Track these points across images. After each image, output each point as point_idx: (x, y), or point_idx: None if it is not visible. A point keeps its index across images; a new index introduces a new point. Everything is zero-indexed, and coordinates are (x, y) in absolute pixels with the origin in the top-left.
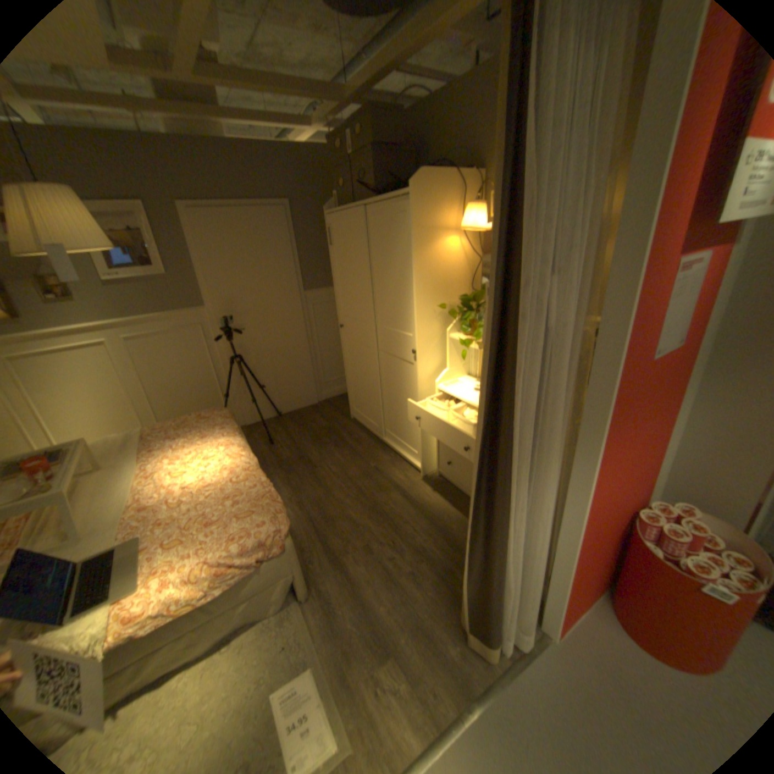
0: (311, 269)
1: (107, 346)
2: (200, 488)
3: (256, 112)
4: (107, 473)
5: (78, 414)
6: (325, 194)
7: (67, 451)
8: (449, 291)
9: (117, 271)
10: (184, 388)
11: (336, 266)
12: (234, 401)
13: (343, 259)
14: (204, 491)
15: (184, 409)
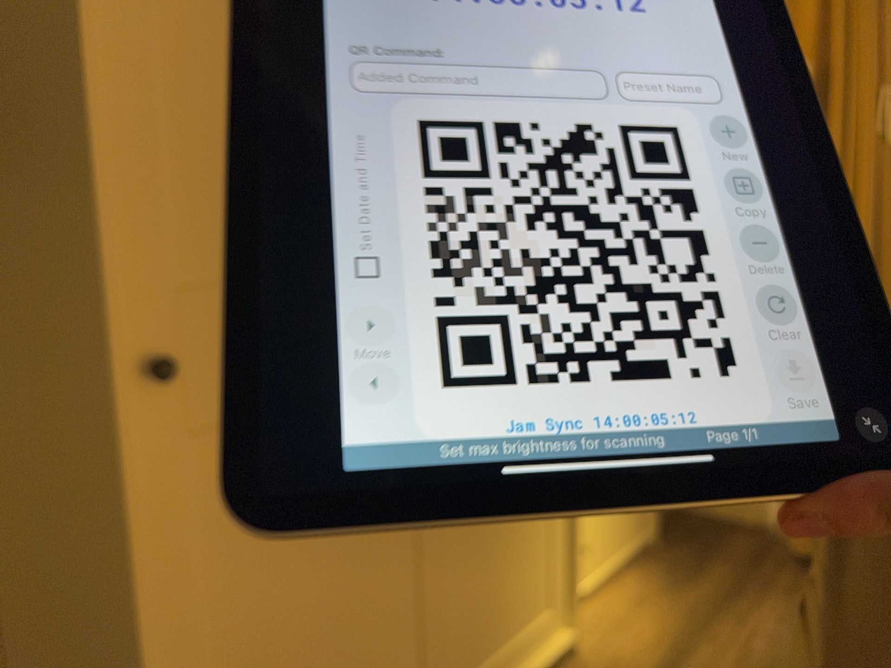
0: None
1: None
2: None
3: None
4: None
5: None
6: None
7: None
8: None
9: None
10: None
11: None
12: None
13: None
14: None
15: None
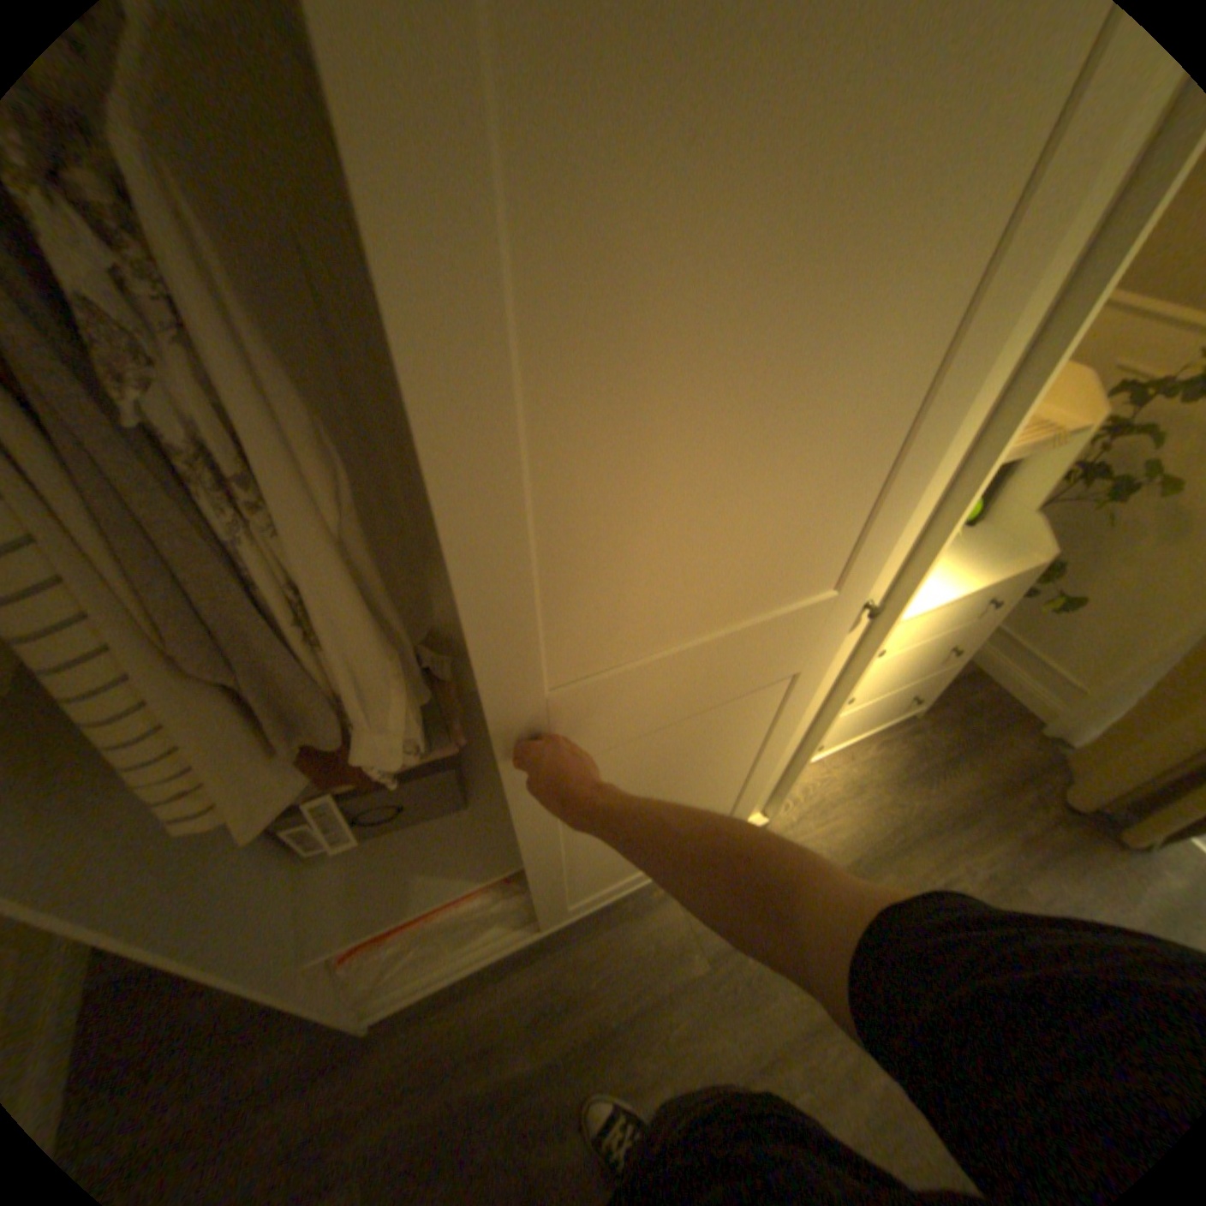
0: None
1: None
2: None
3: None
4: None
5: None
6: None
7: None
8: None
9: None
10: None
11: None
12: None
13: None
14: None
15: None
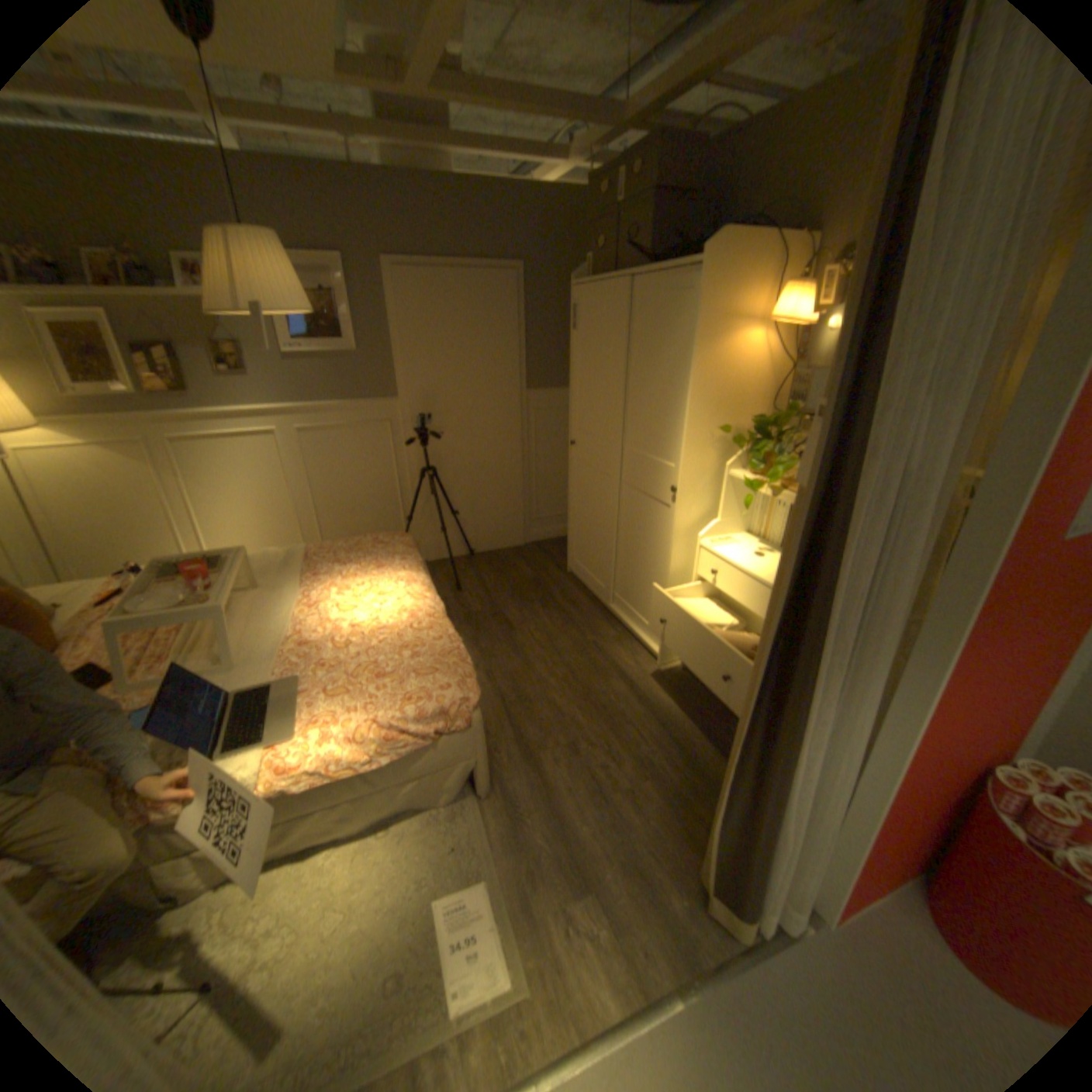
0: (540, 360)
1: (278, 436)
2: (373, 629)
3: (498, 139)
4: (265, 593)
5: (234, 518)
6: (574, 258)
7: (226, 558)
8: (739, 409)
9: (301, 342)
10: (359, 502)
11: (577, 358)
12: (417, 527)
13: (589, 351)
14: (377, 634)
15: (356, 529)
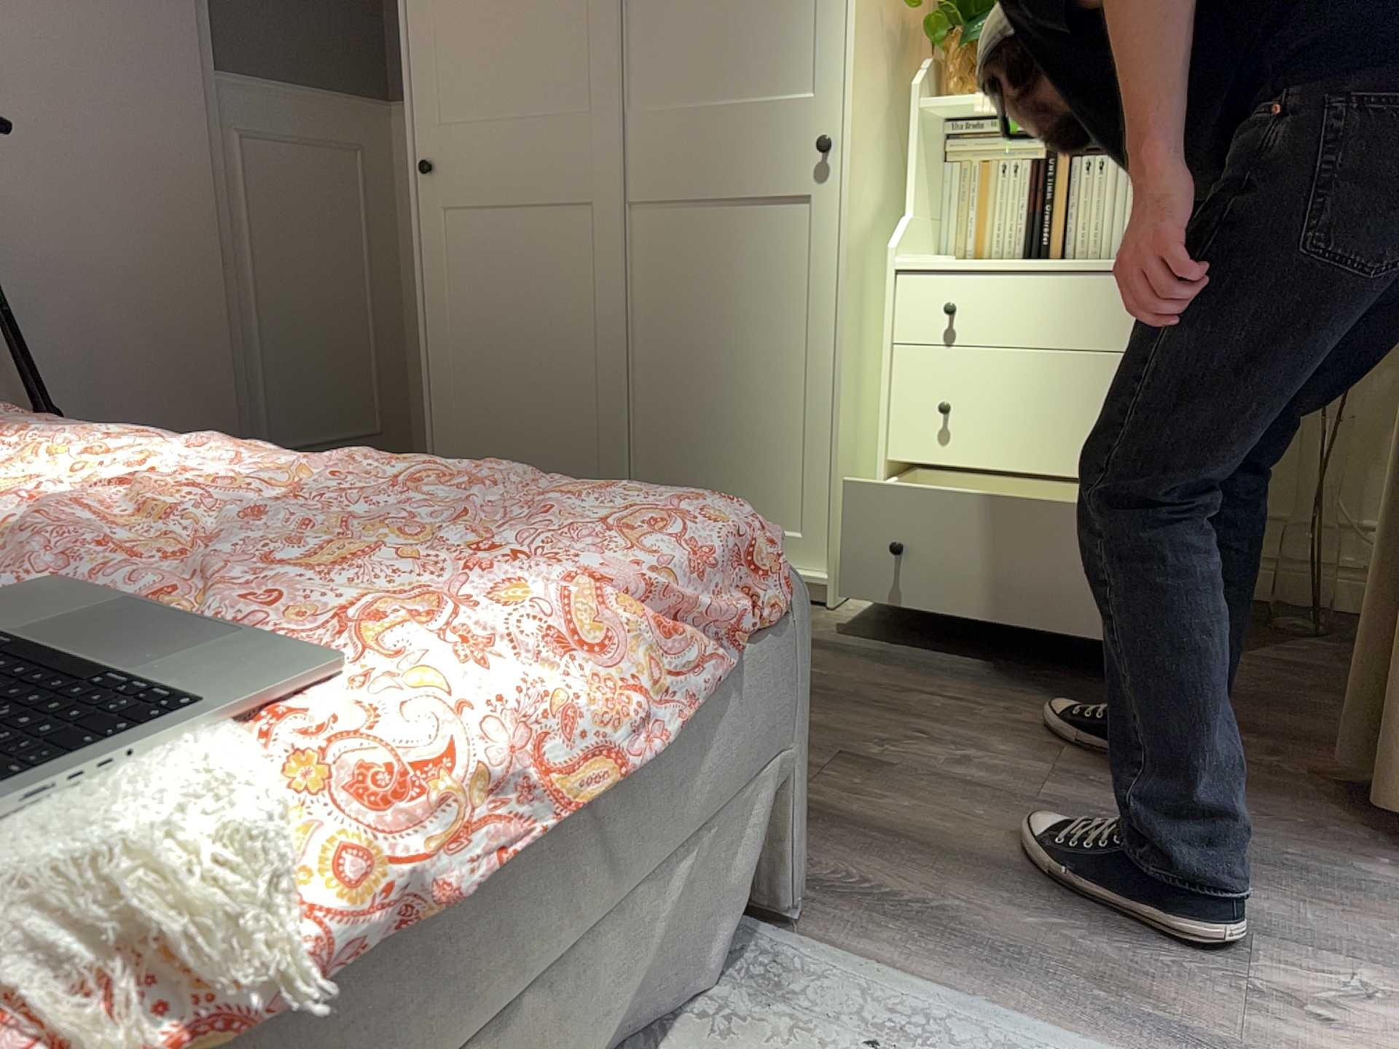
0: (245, 0)
1: None
2: (194, 500)
3: None
4: None
5: None
6: None
7: None
8: None
9: None
10: None
11: None
12: None
13: None
14: (228, 509)
15: None
